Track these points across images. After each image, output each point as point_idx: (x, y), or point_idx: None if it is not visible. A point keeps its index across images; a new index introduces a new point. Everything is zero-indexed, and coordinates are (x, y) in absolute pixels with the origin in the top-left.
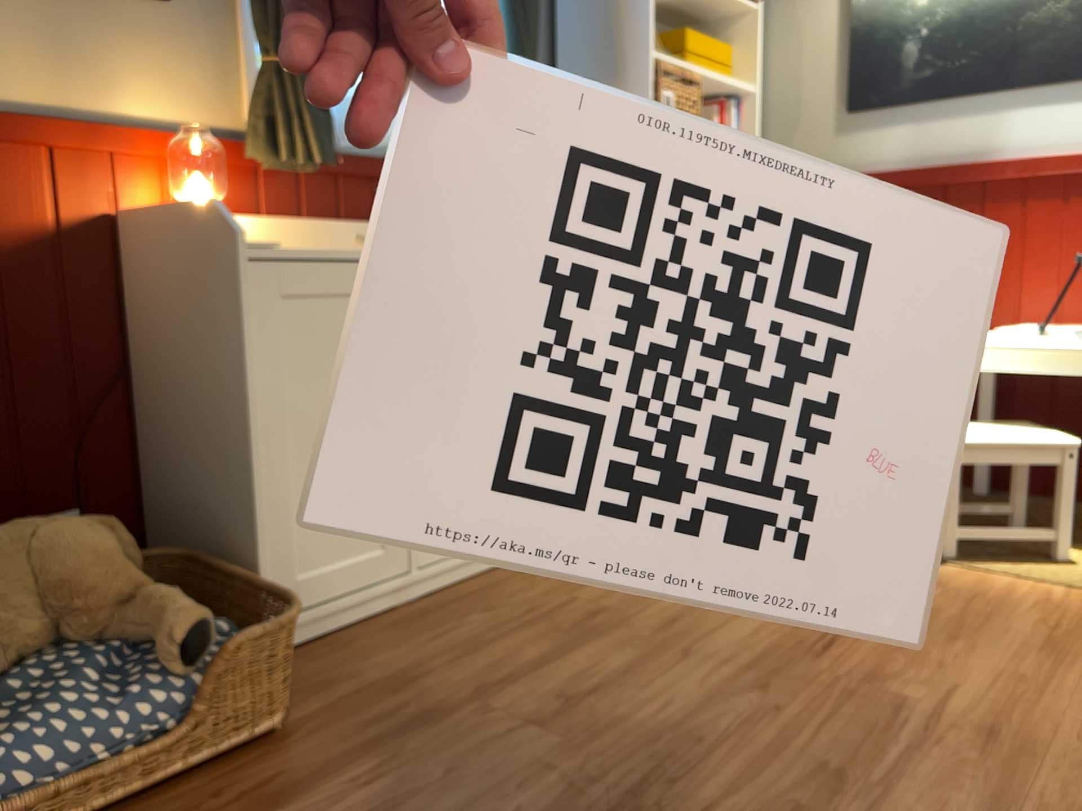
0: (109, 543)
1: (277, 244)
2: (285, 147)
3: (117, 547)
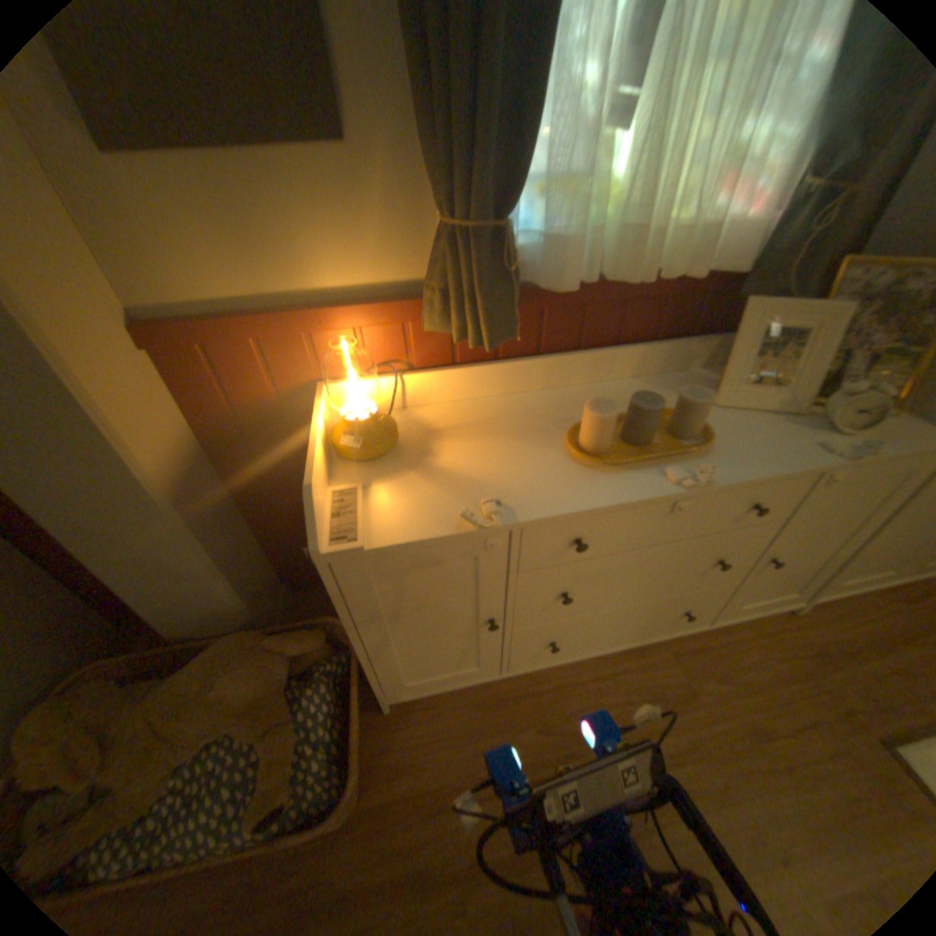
0: (267, 682)
1: (364, 540)
2: (456, 330)
3: (279, 674)
